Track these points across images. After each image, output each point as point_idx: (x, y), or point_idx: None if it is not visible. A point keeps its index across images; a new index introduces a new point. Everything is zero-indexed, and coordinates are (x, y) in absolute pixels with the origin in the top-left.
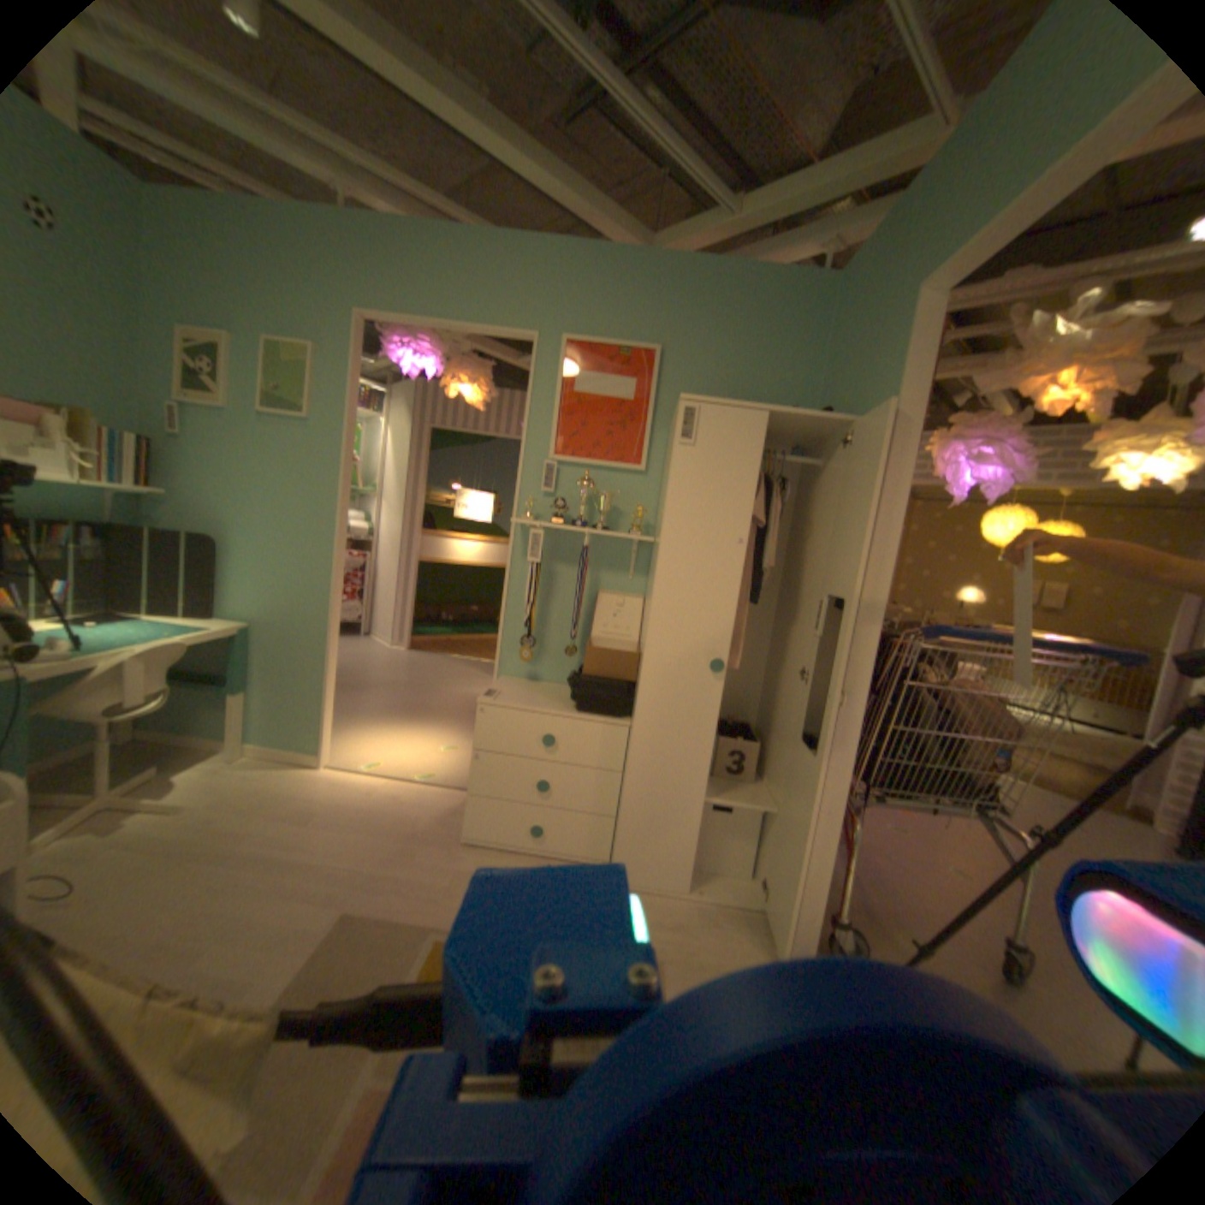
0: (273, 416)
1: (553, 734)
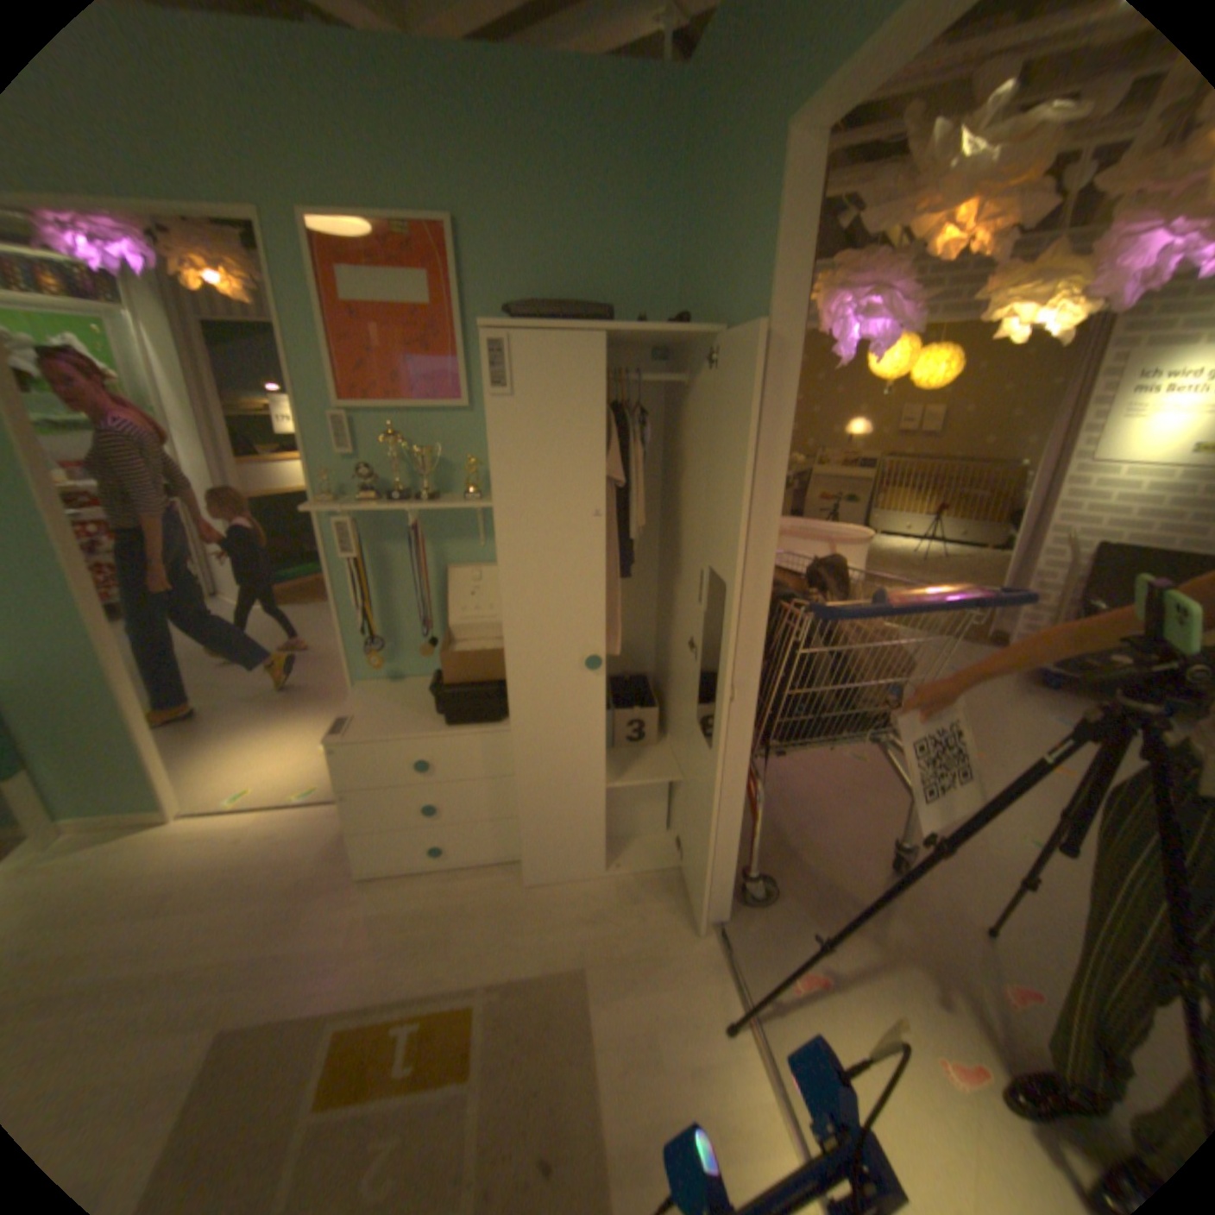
0: None
1: (425, 756)
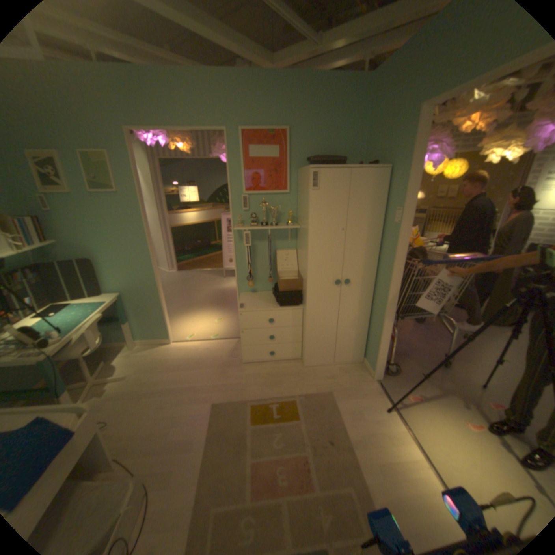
0: (97, 192)
1: (272, 317)
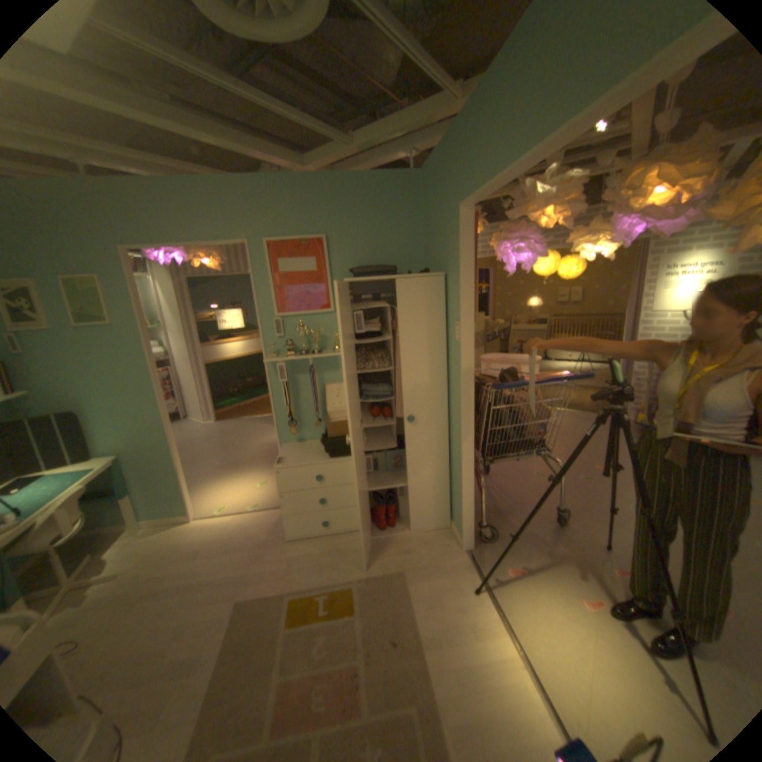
0: (86, 327)
1: (321, 473)
